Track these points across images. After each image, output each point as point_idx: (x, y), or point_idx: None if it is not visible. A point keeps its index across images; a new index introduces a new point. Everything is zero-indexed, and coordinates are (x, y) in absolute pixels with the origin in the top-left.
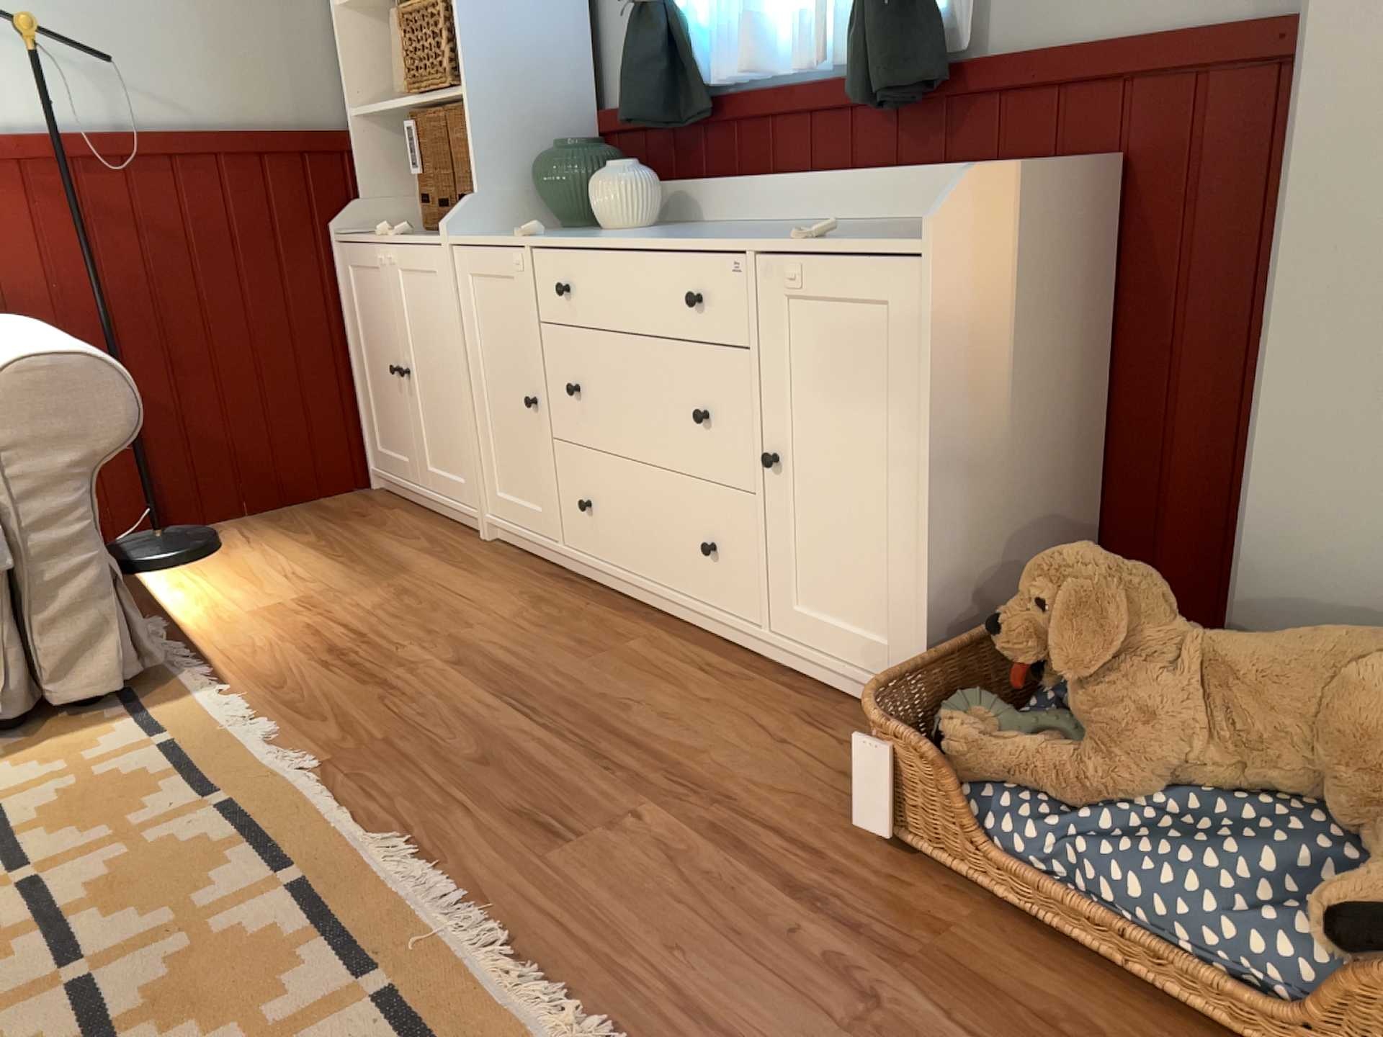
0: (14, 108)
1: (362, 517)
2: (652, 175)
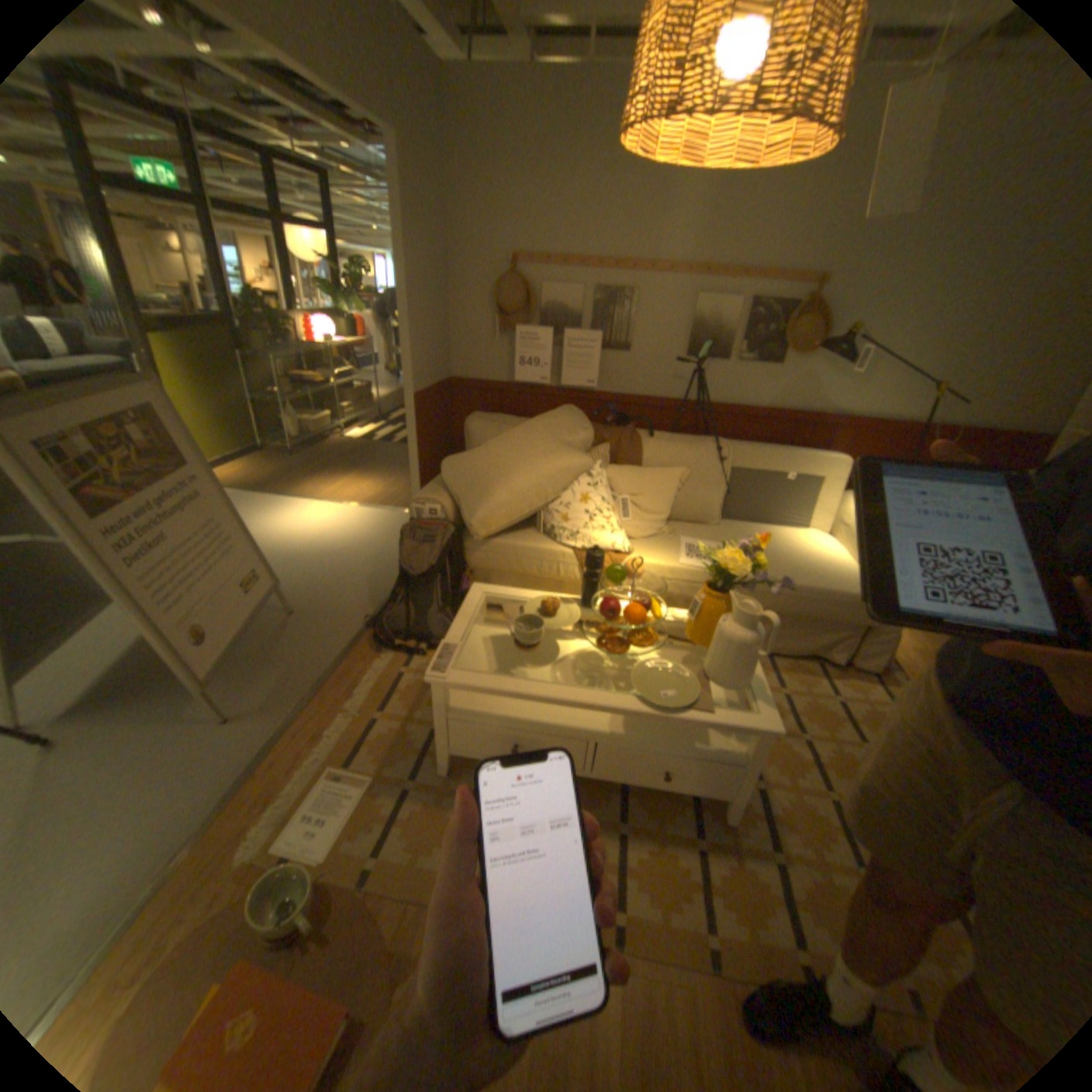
0: (906, 407)
1: None
2: None
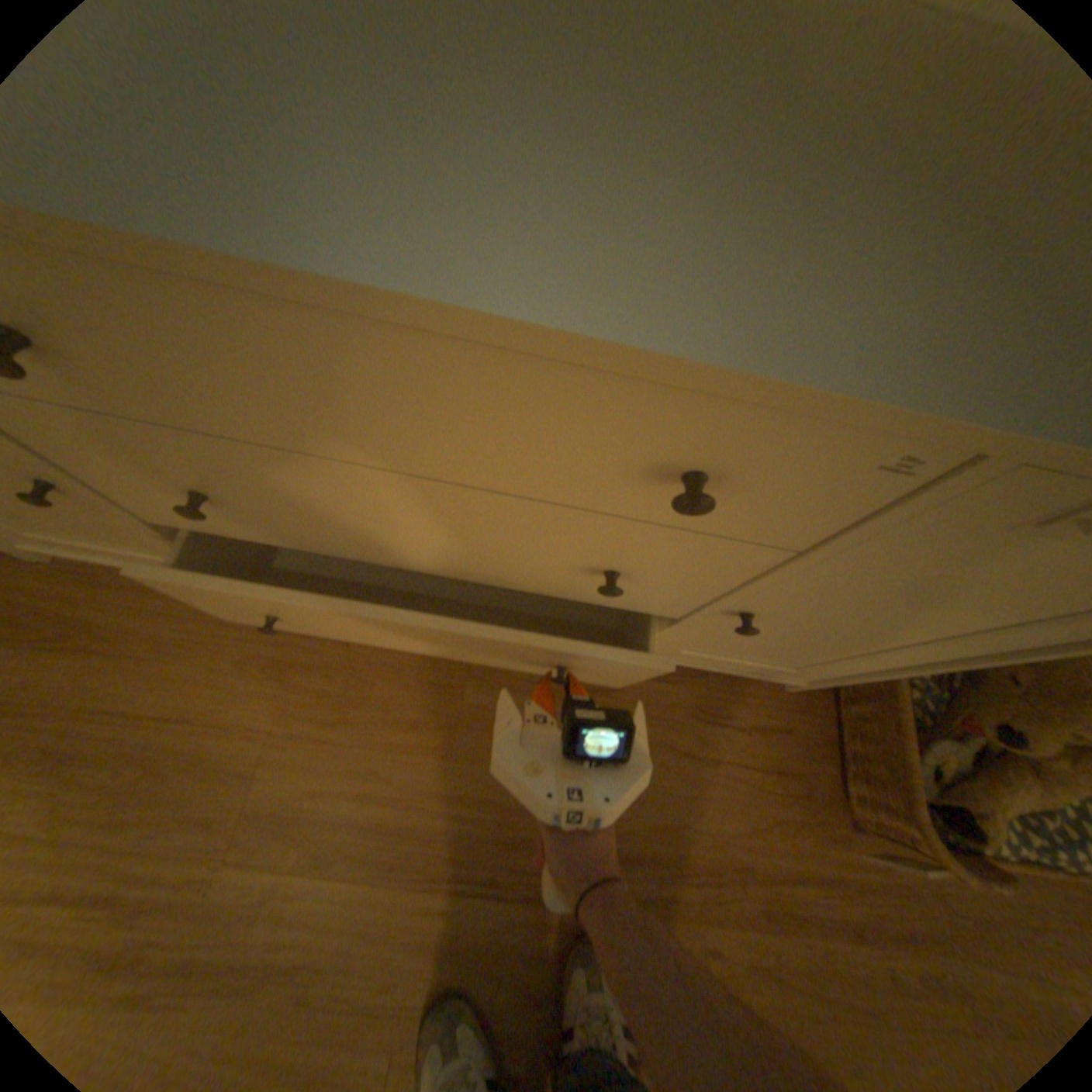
0: None
1: None
2: None
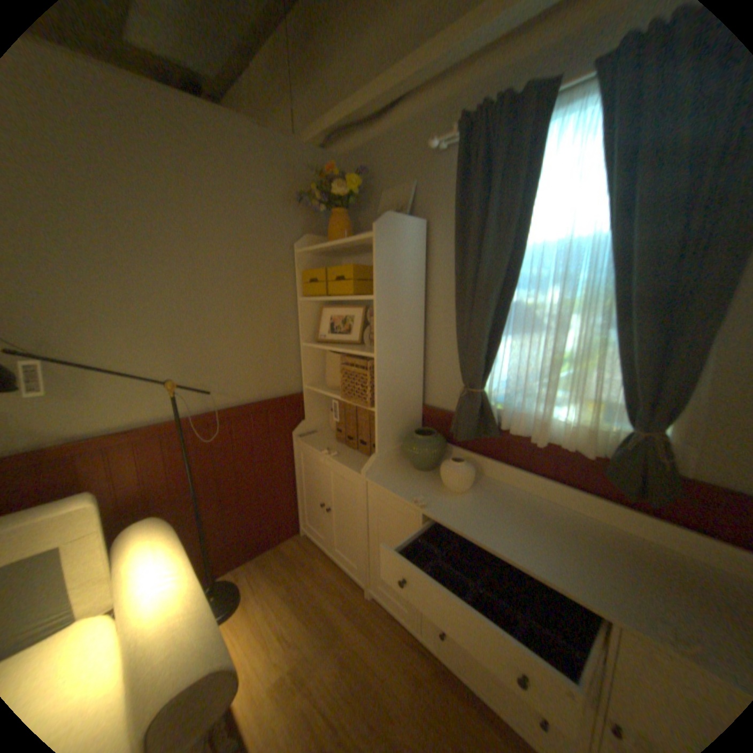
0: (157, 407)
1: (302, 566)
2: (474, 465)
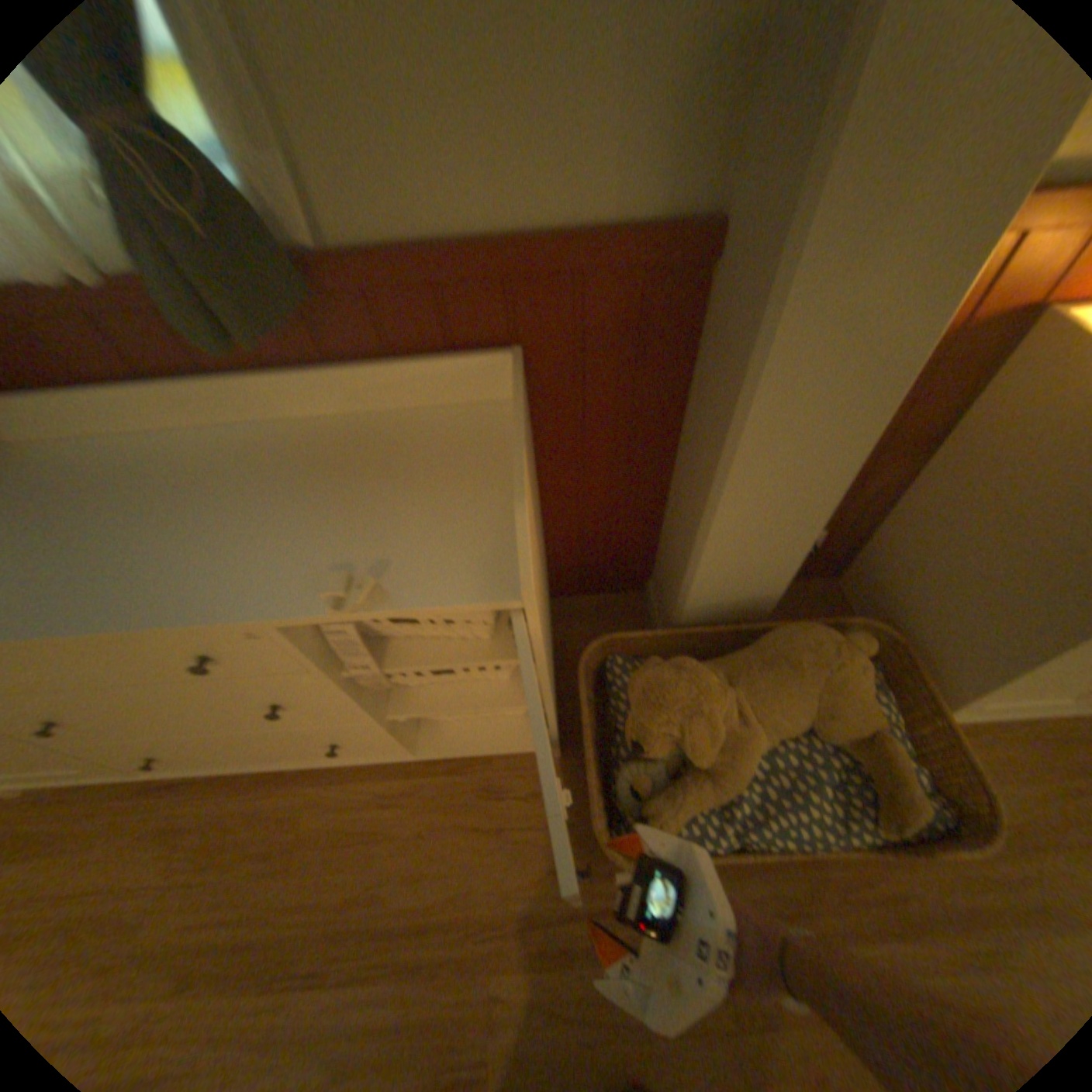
0: None
1: None
2: None
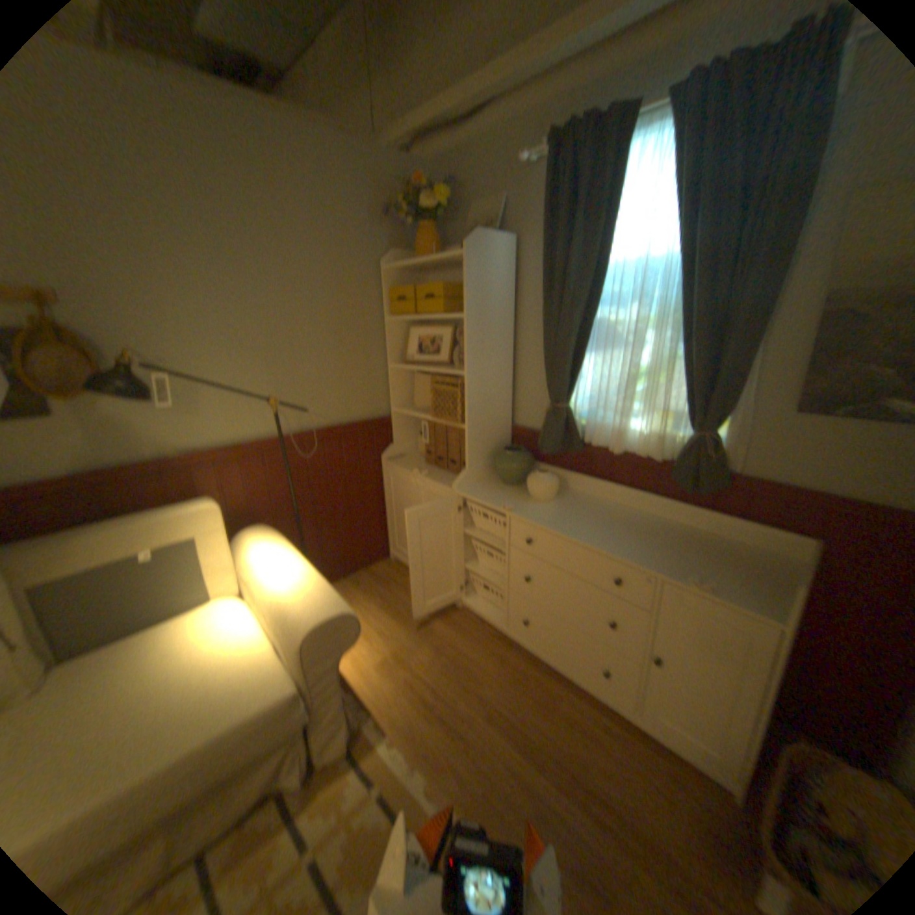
0: (258, 426)
1: (395, 584)
2: (558, 477)
